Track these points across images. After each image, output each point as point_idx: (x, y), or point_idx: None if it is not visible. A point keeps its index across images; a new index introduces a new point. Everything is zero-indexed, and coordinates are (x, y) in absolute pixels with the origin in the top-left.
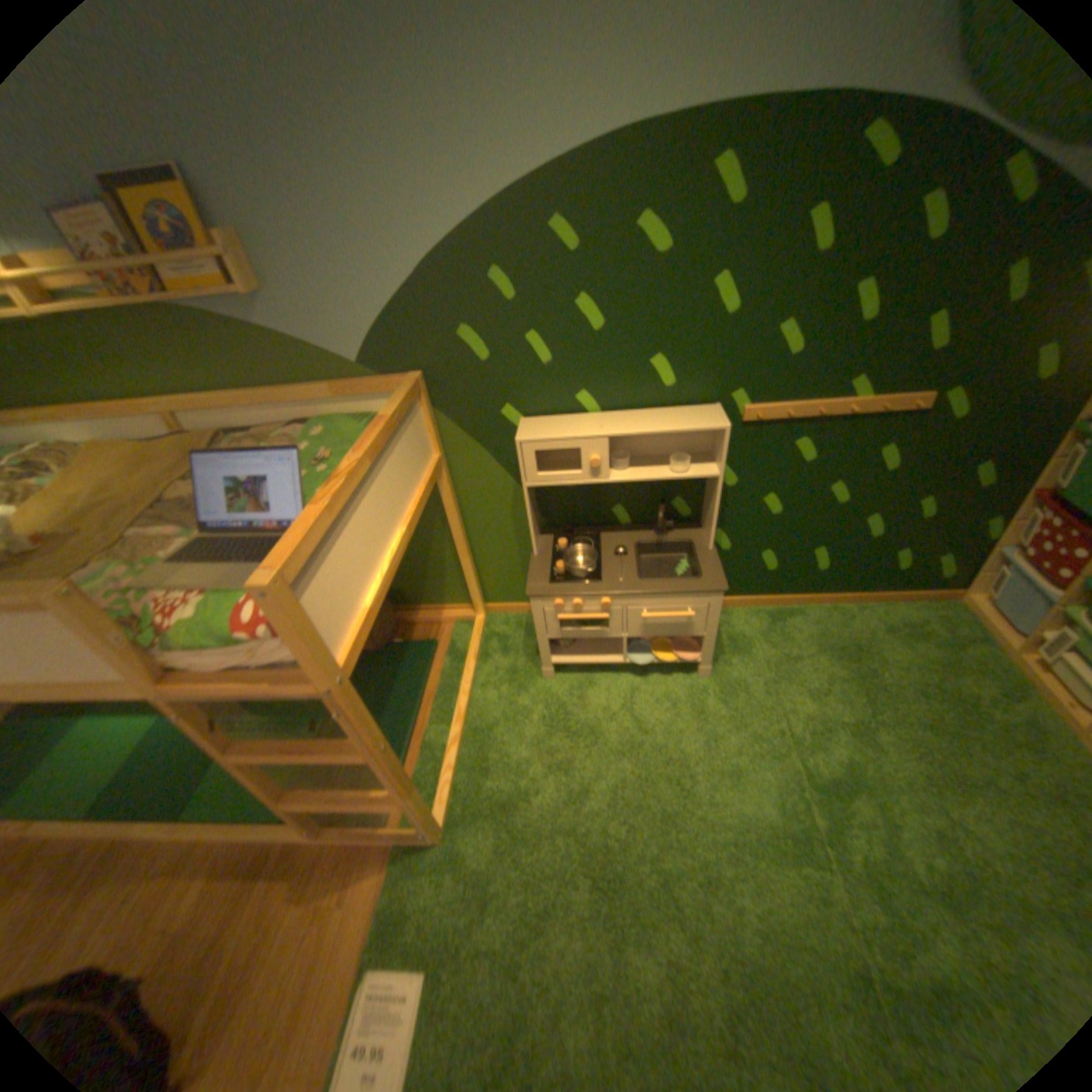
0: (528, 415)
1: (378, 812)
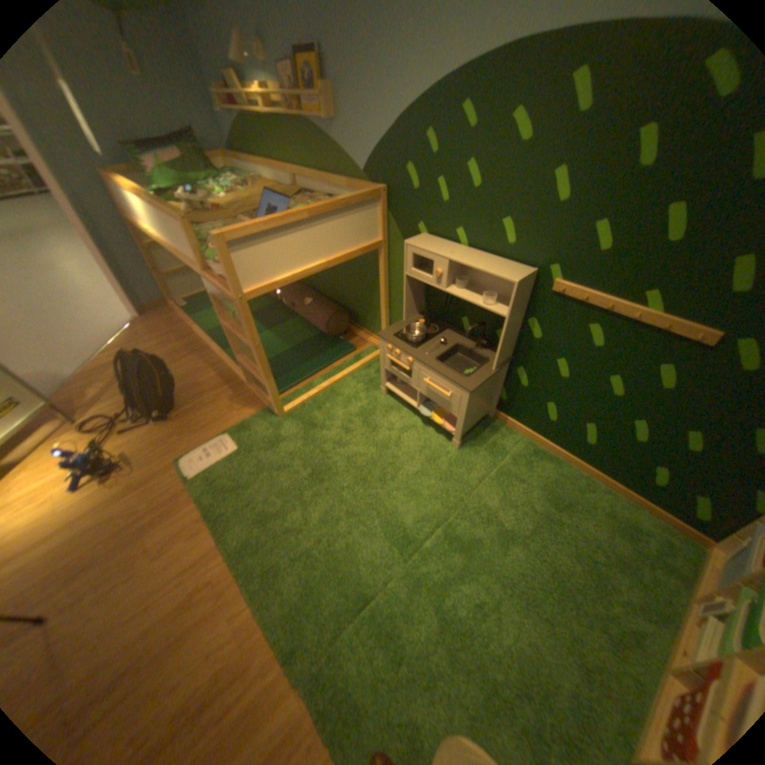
0: (430, 233)
1: (259, 380)
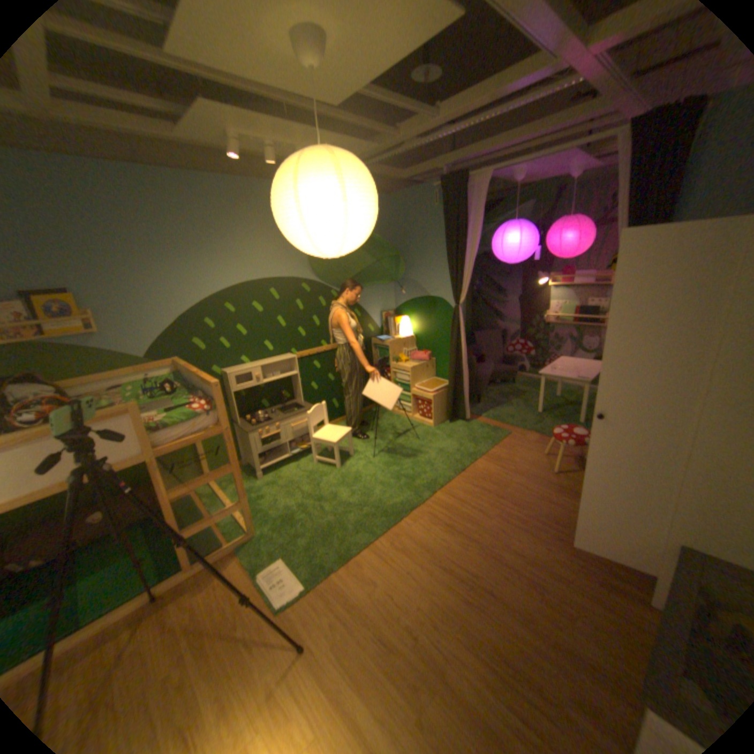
0: (223, 369)
1: (231, 514)
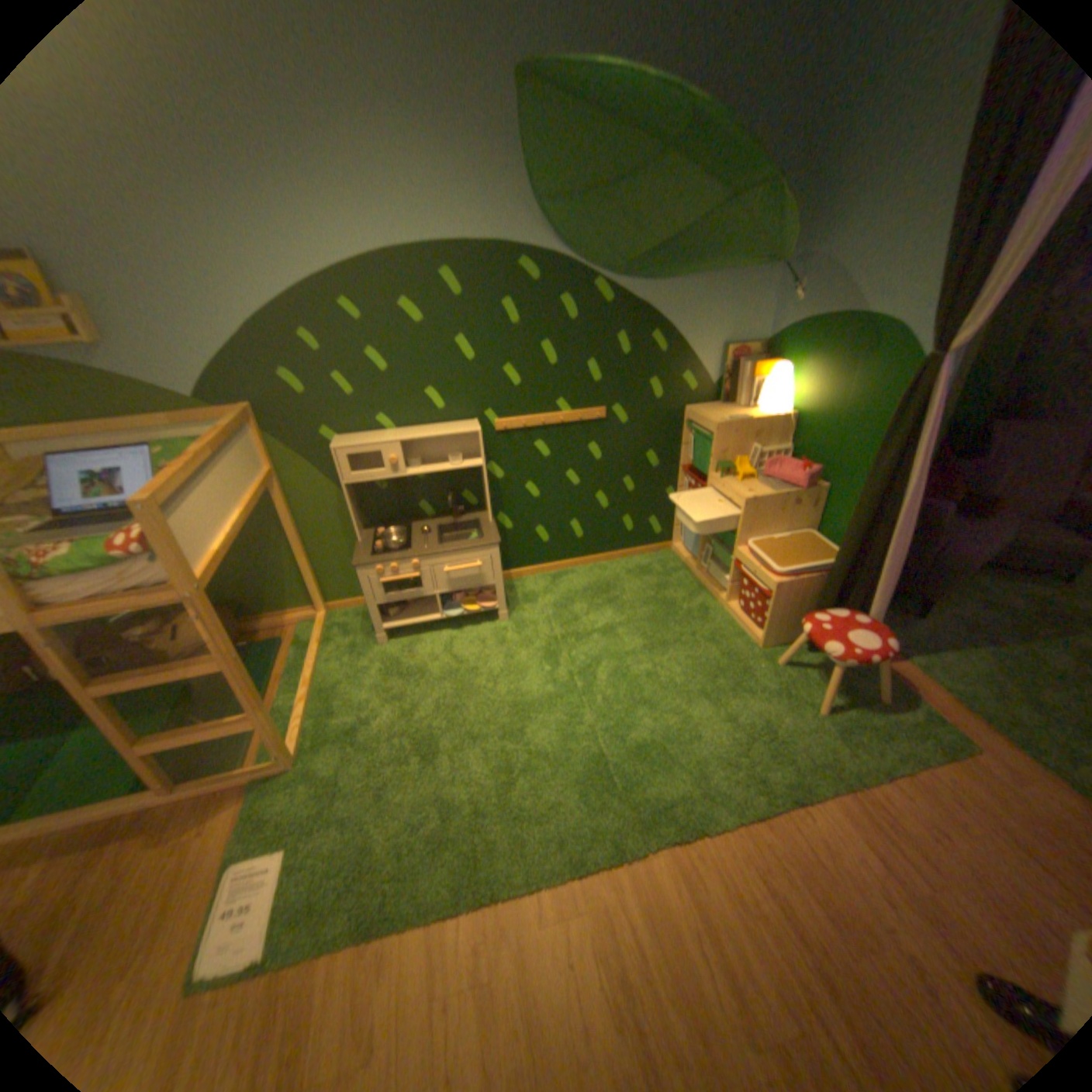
0: (341, 434)
1: (233, 733)
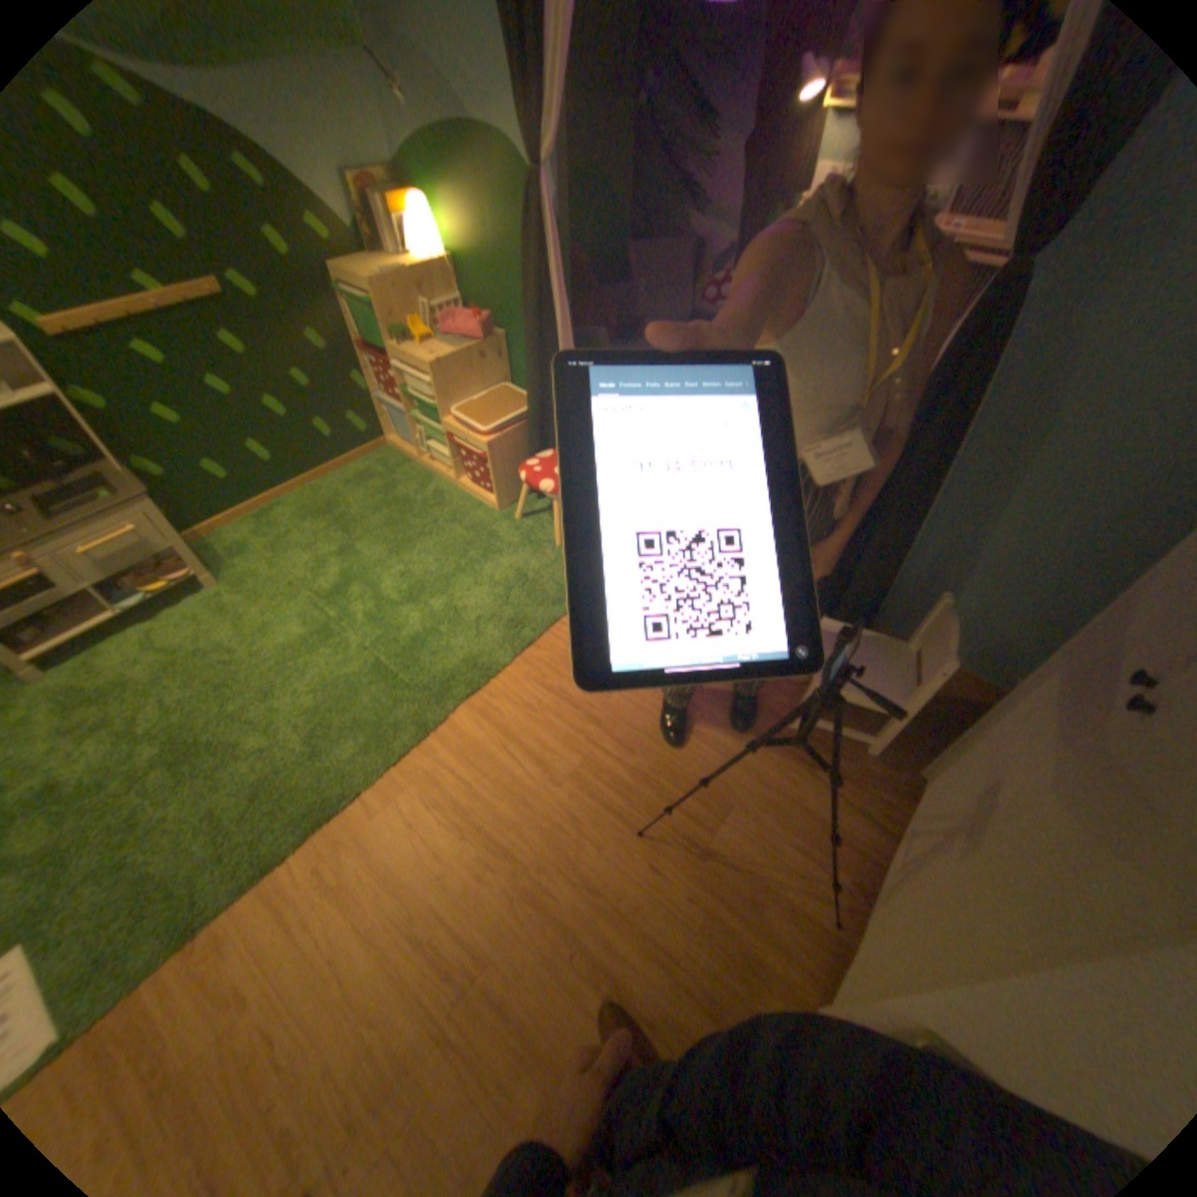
0: None
1: None
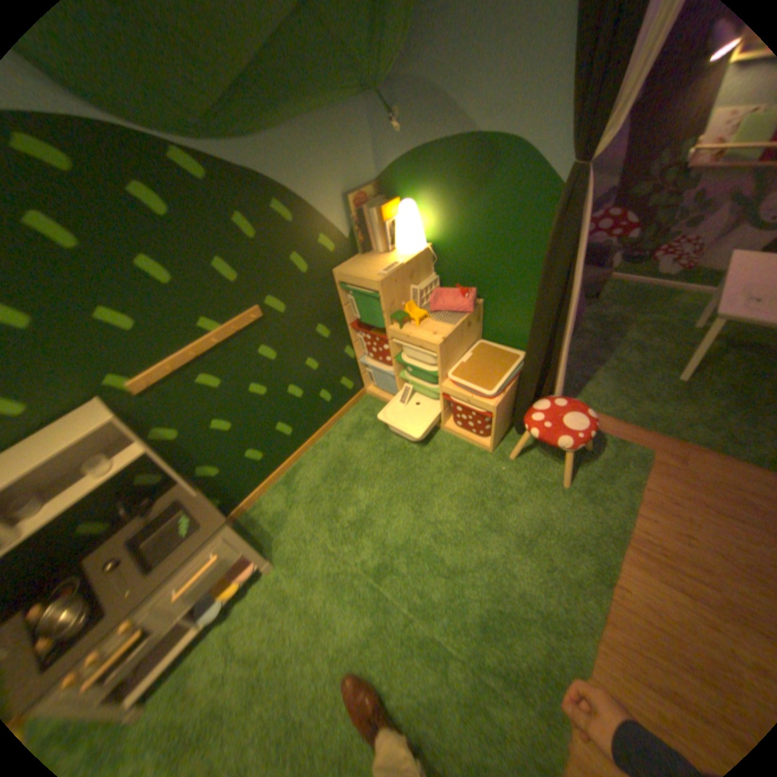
0: None
1: None
